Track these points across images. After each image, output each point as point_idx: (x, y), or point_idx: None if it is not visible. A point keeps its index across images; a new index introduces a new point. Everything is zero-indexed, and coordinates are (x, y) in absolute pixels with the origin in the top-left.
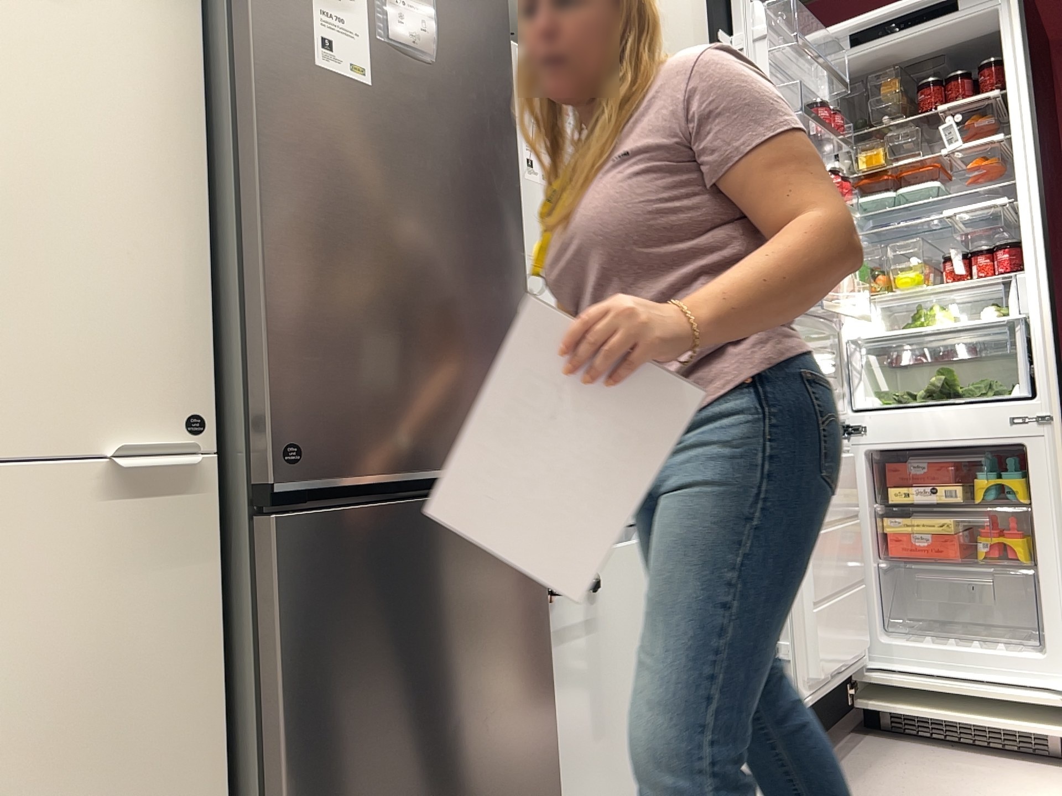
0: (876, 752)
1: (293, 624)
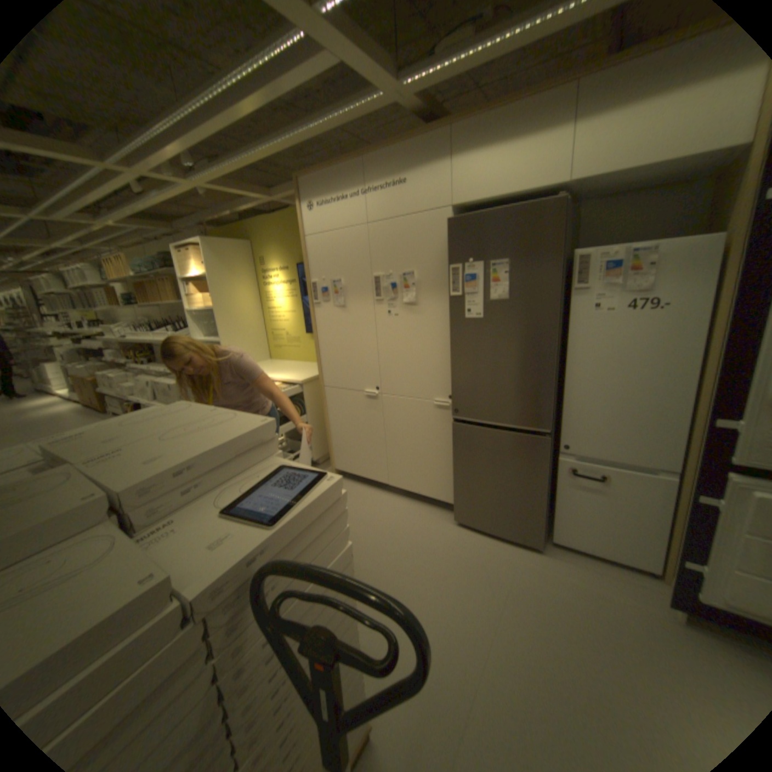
0: None
1: (457, 444)
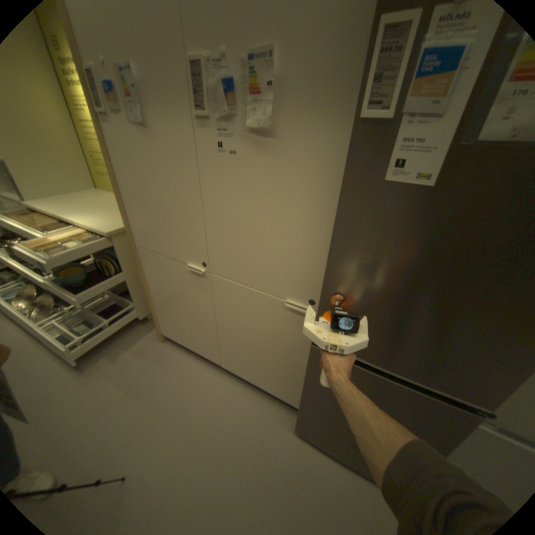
0: None
1: (313, 369)
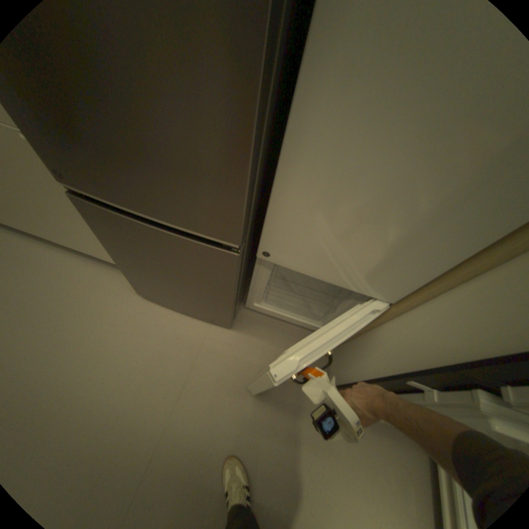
0: (405, 439)
1: (95, 226)
